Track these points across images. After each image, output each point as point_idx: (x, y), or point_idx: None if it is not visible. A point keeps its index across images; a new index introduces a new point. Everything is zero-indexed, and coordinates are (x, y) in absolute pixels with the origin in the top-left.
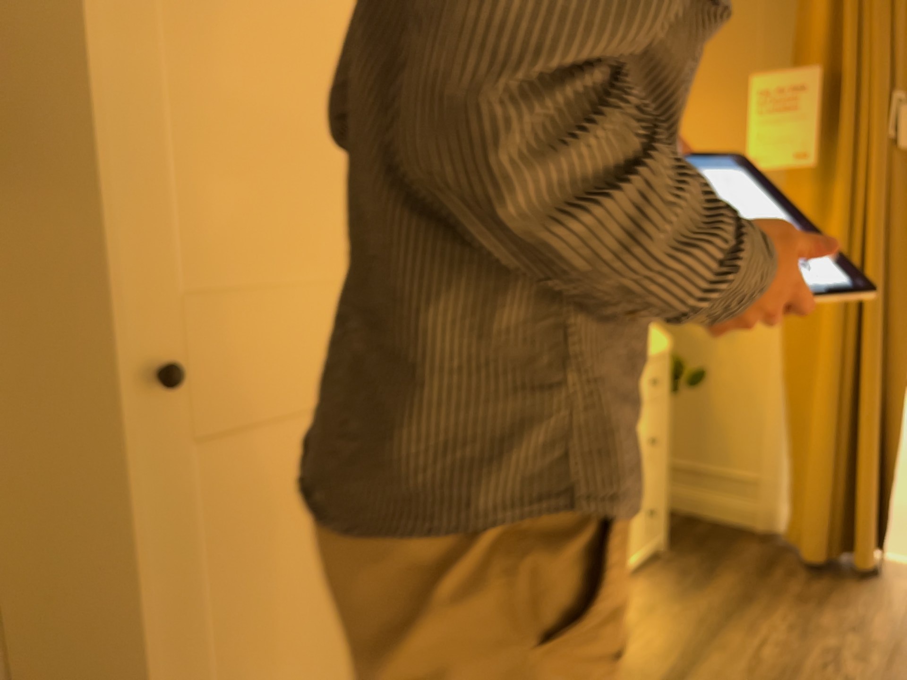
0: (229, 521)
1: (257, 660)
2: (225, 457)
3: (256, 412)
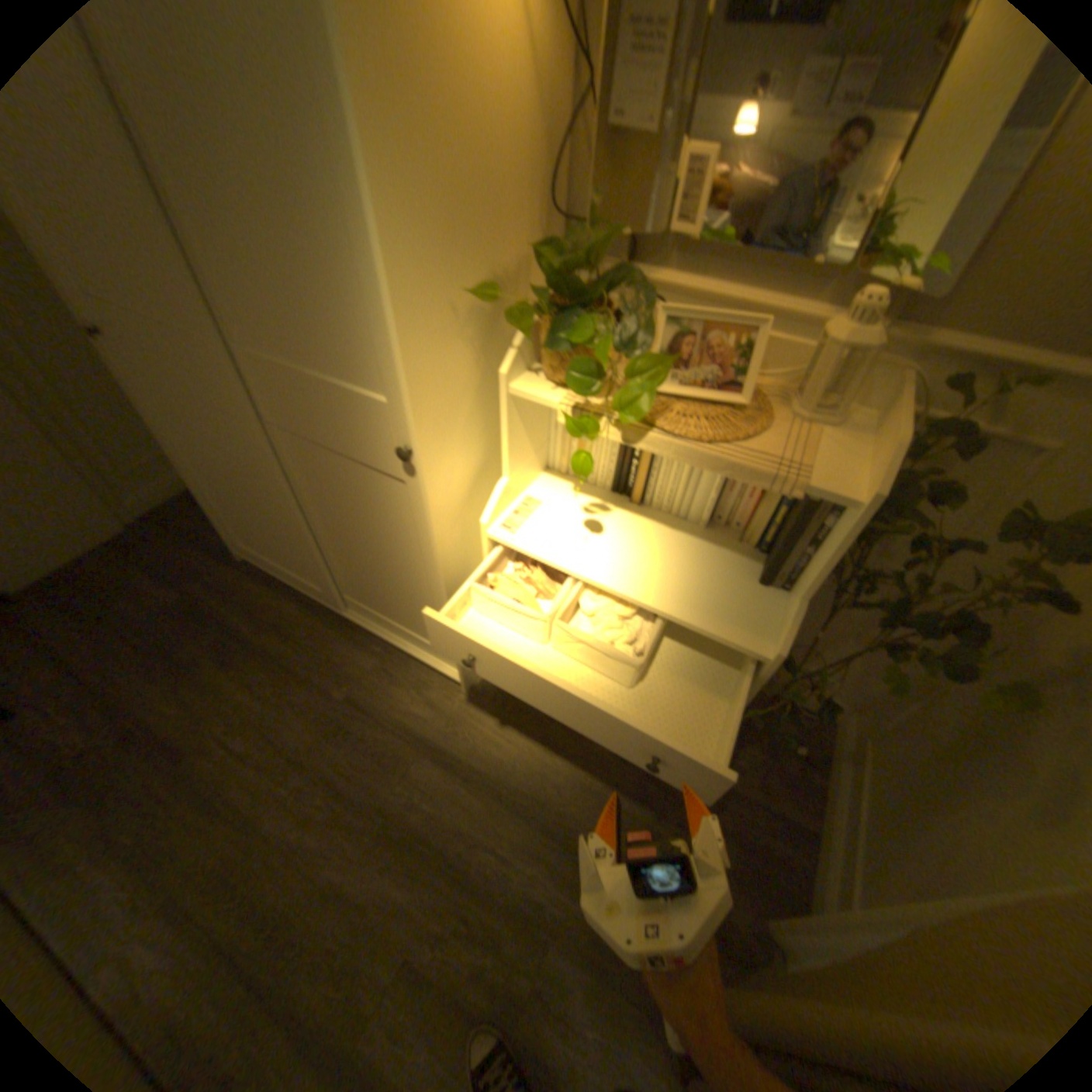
0: (147, 410)
1: (198, 478)
2: (128, 380)
3: (128, 366)
